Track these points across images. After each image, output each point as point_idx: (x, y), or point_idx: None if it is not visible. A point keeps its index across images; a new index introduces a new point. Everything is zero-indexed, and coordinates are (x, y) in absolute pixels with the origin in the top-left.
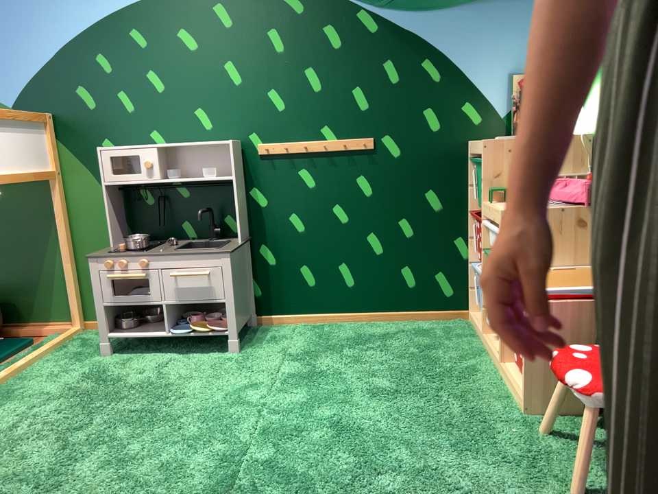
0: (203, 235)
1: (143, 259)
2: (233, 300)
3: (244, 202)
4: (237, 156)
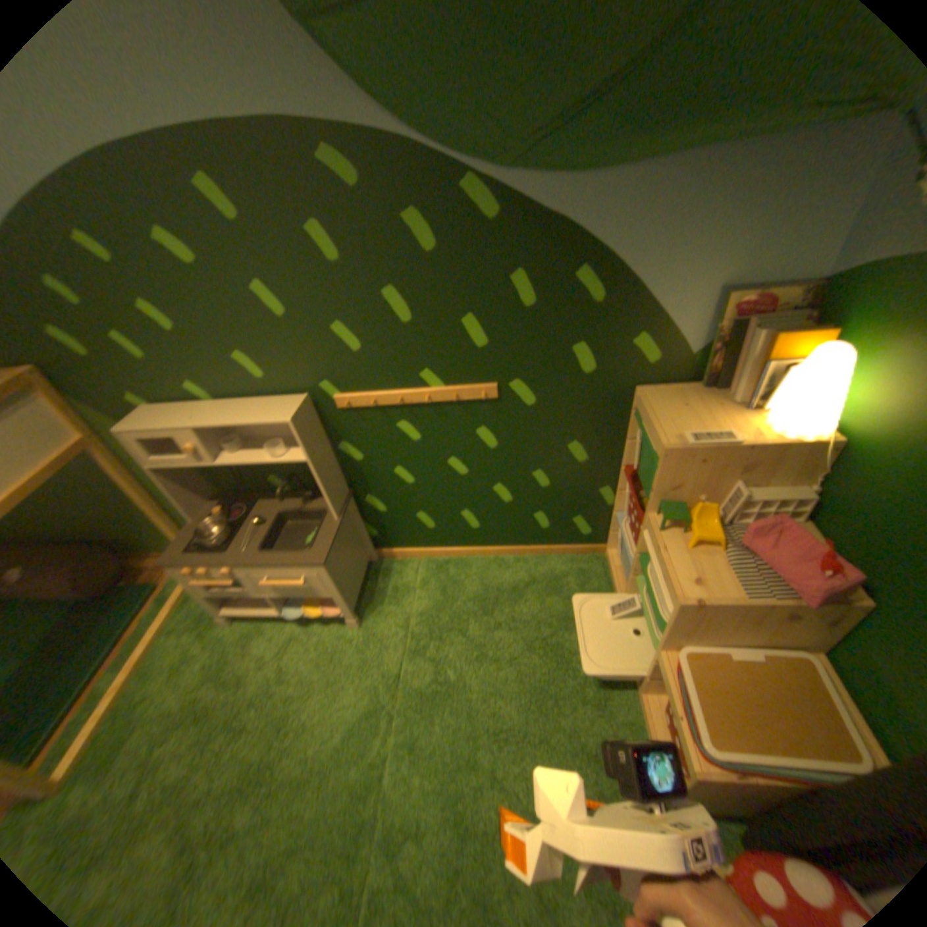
0: (298, 489)
1: (225, 568)
2: (342, 596)
3: (336, 458)
4: (310, 419)
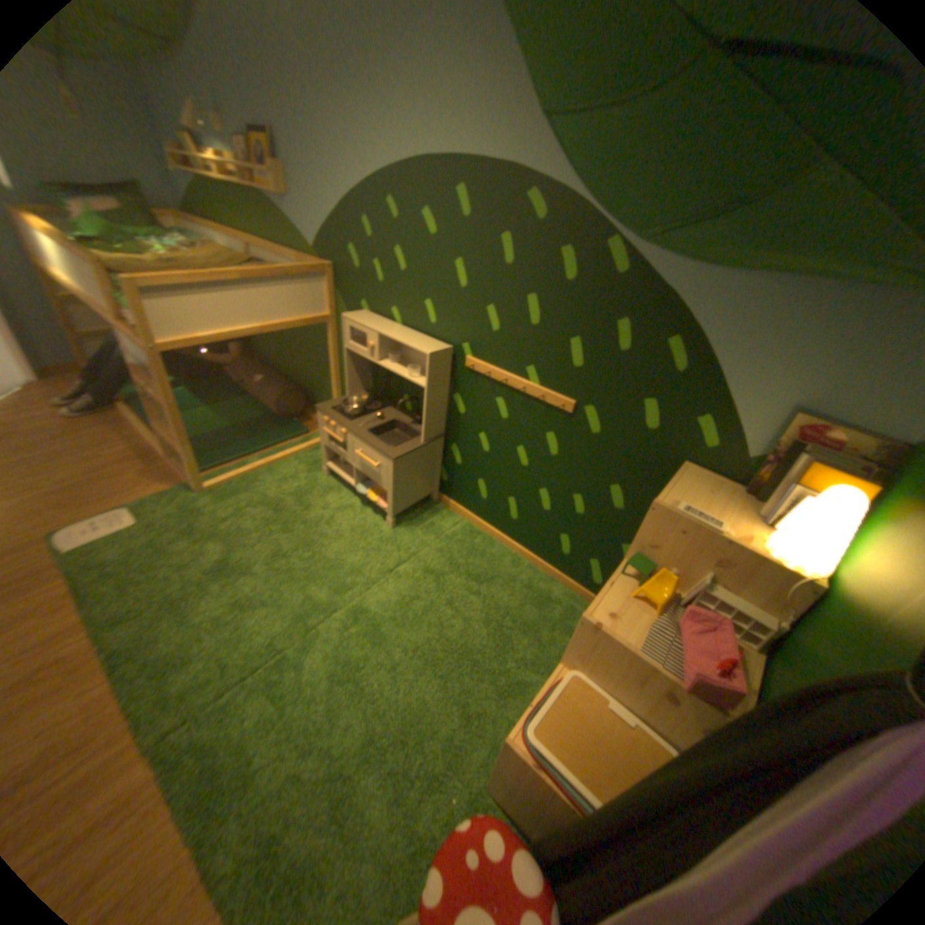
0: (415, 415)
1: (344, 430)
2: (392, 495)
3: (448, 404)
4: (444, 364)
